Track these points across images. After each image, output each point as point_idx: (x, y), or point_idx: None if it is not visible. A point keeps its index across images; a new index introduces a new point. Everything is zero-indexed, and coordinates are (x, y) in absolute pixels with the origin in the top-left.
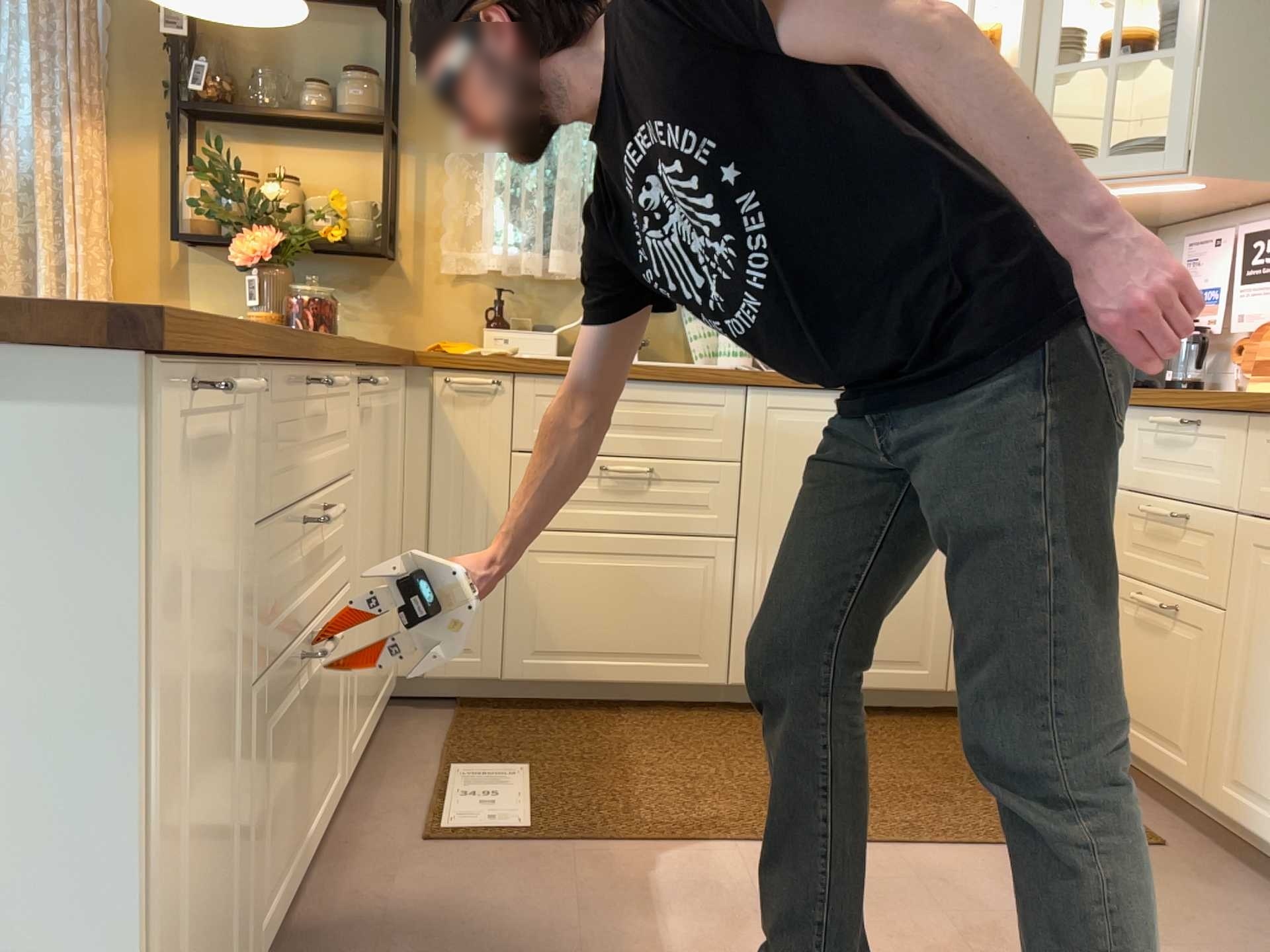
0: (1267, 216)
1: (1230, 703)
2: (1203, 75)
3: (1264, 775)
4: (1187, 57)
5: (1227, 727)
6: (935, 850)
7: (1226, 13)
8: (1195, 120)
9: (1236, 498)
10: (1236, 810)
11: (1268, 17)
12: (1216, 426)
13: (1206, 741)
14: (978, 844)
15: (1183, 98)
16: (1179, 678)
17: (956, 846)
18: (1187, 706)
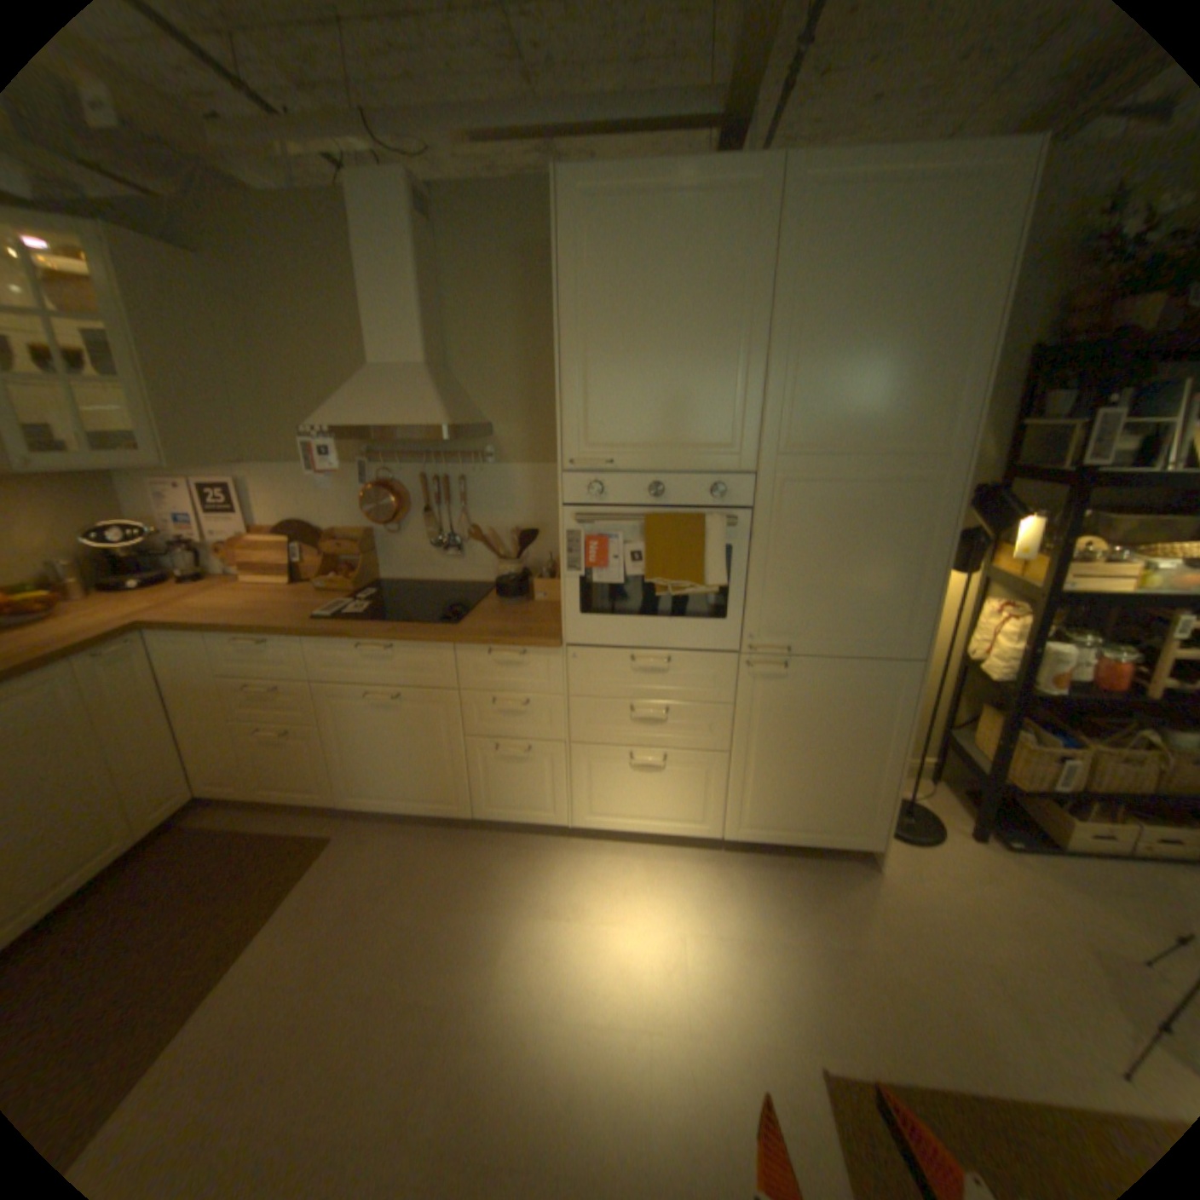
0: (200, 472)
1: (333, 766)
2: (146, 402)
3: (362, 788)
4: (128, 387)
5: (335, 776)
6: (240, 957)
7: (146, 359)
8: (151, 431)
9: (302, 677)
10: (352, 806)
11: (173, 363)
12: (276, 643)
13: (325, 785)
14: (256, 928)
15: (137, 416)
16: (297, 763)
17: (248, 942)
18: (308, 774)
